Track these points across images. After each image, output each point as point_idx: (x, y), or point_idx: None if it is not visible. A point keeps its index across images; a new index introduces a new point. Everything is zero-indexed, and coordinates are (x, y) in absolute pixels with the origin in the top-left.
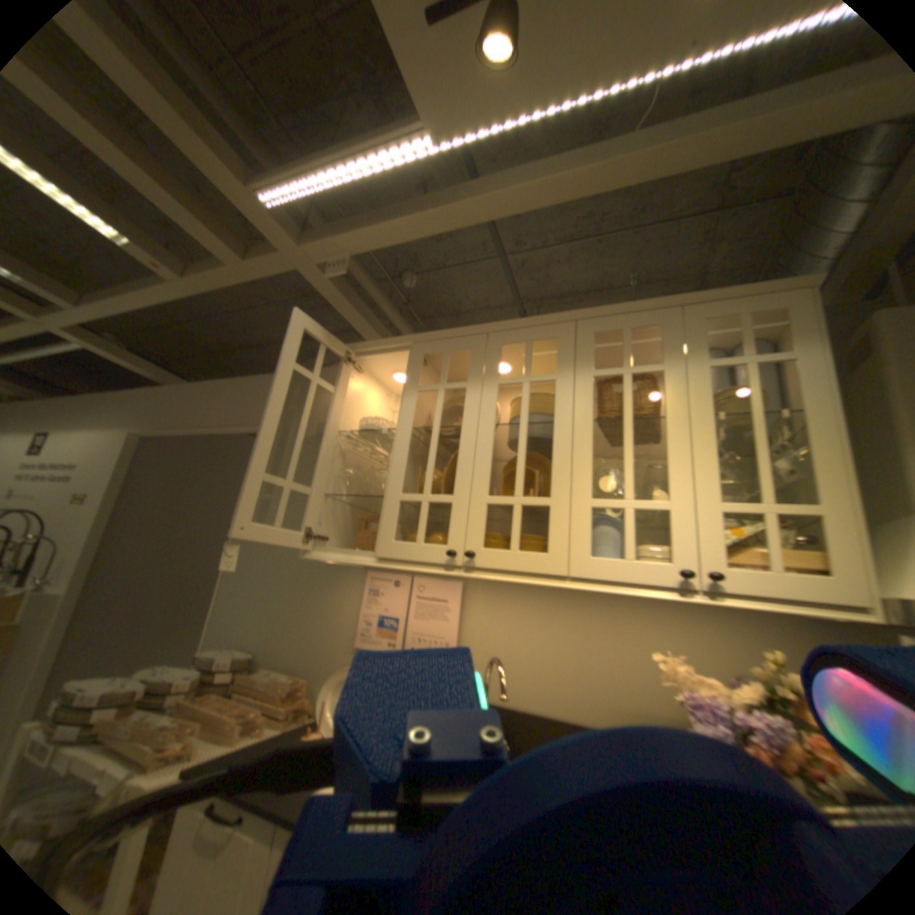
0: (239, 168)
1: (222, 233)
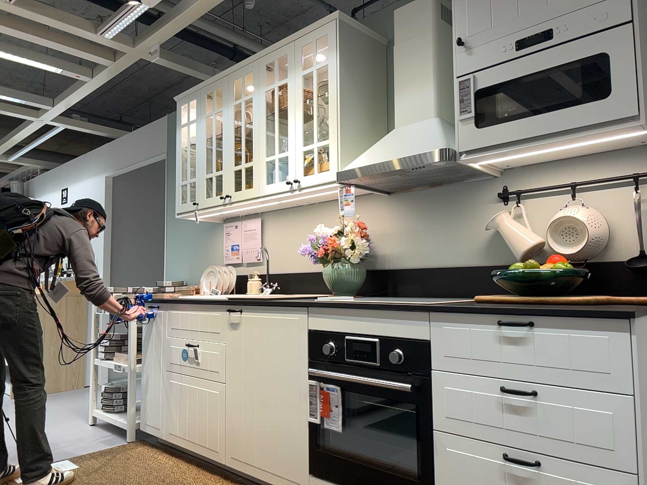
0: (91, 28)
1: (100, 53)
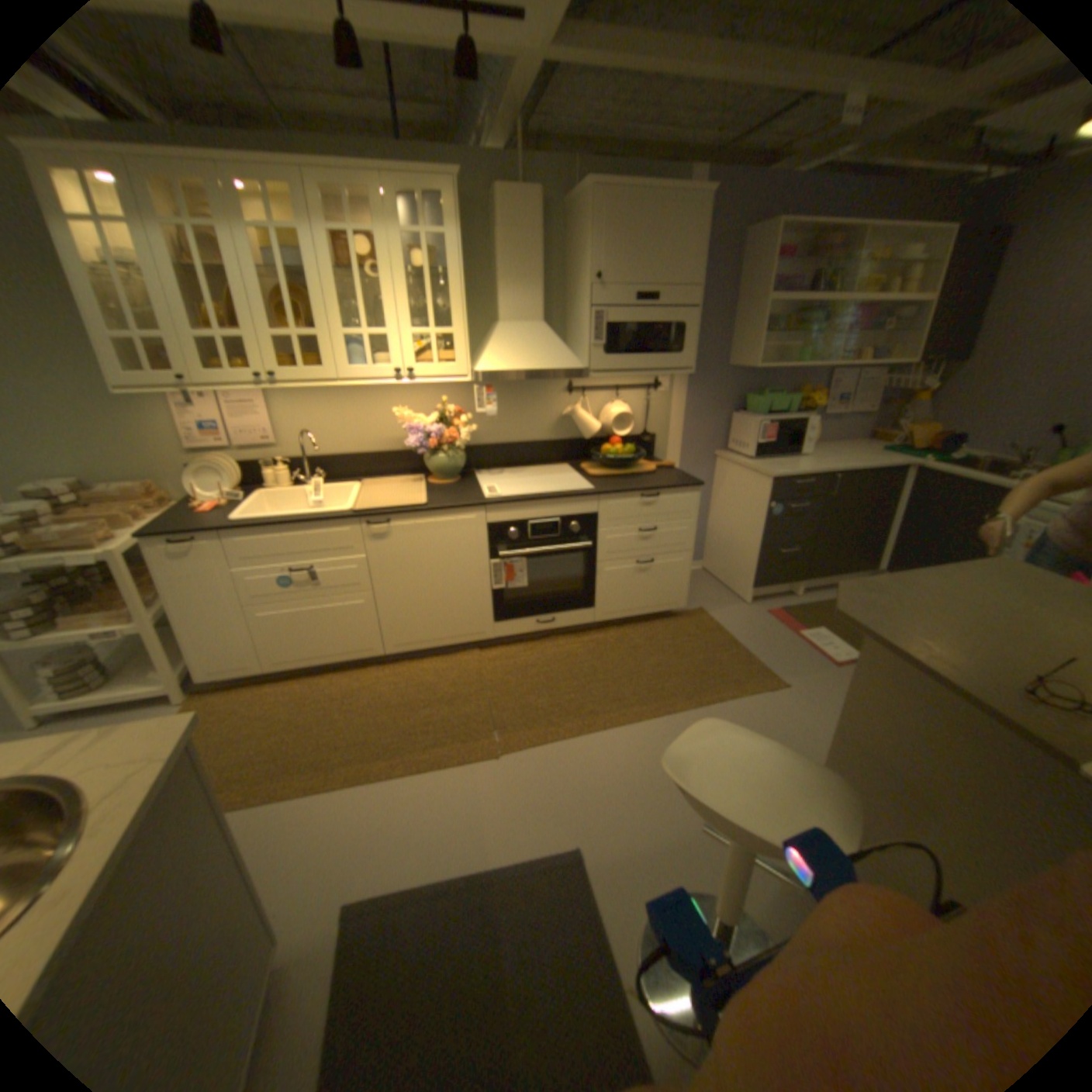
0: None
1: None
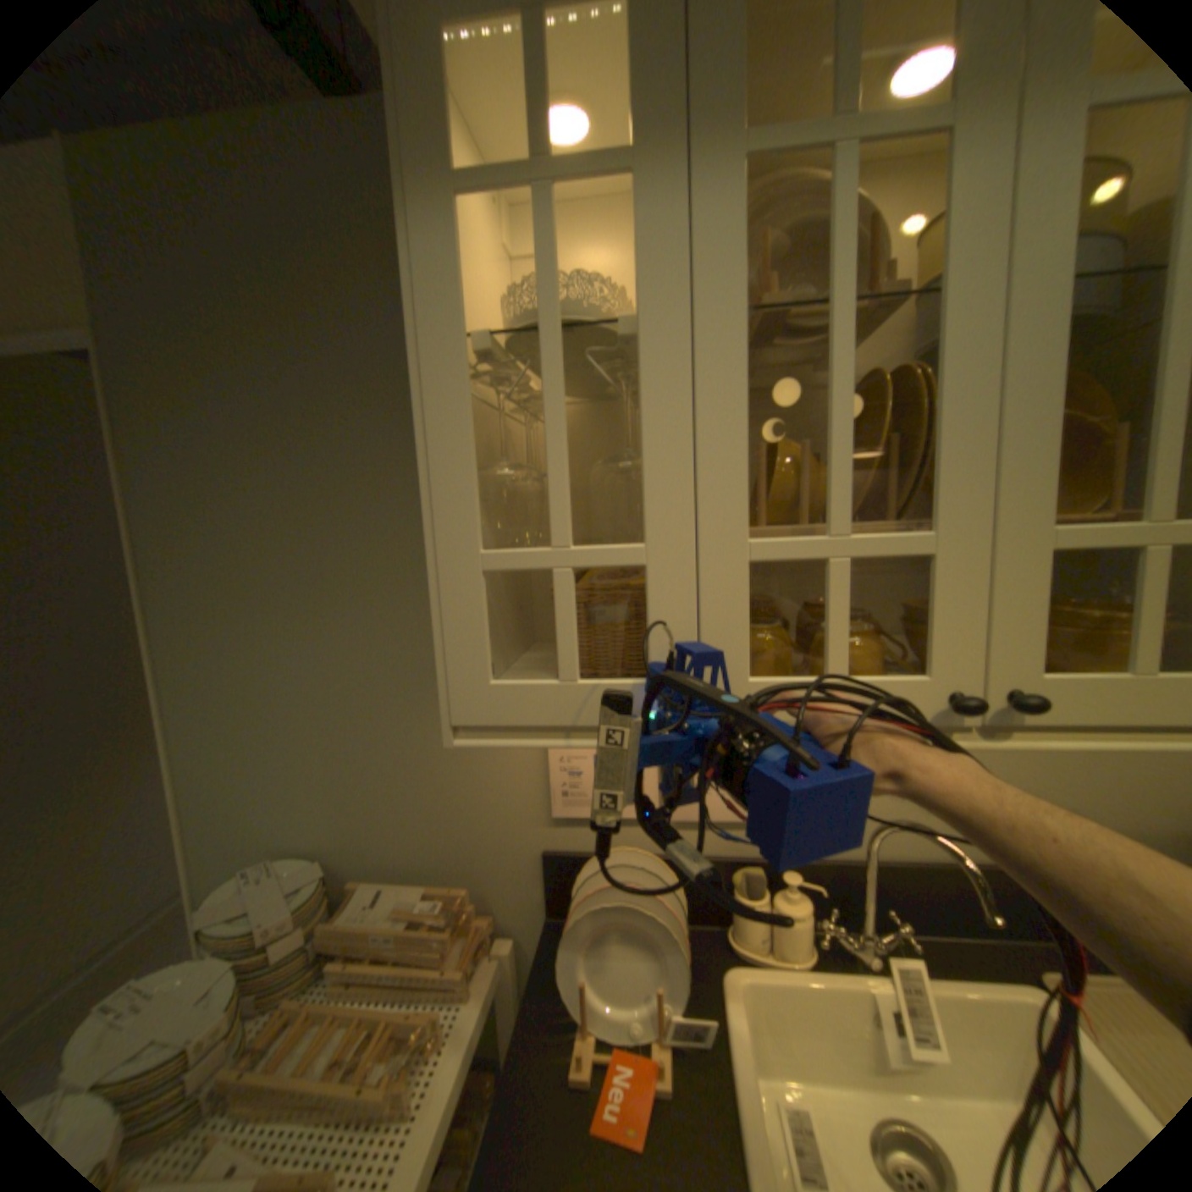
0: None
1: None
